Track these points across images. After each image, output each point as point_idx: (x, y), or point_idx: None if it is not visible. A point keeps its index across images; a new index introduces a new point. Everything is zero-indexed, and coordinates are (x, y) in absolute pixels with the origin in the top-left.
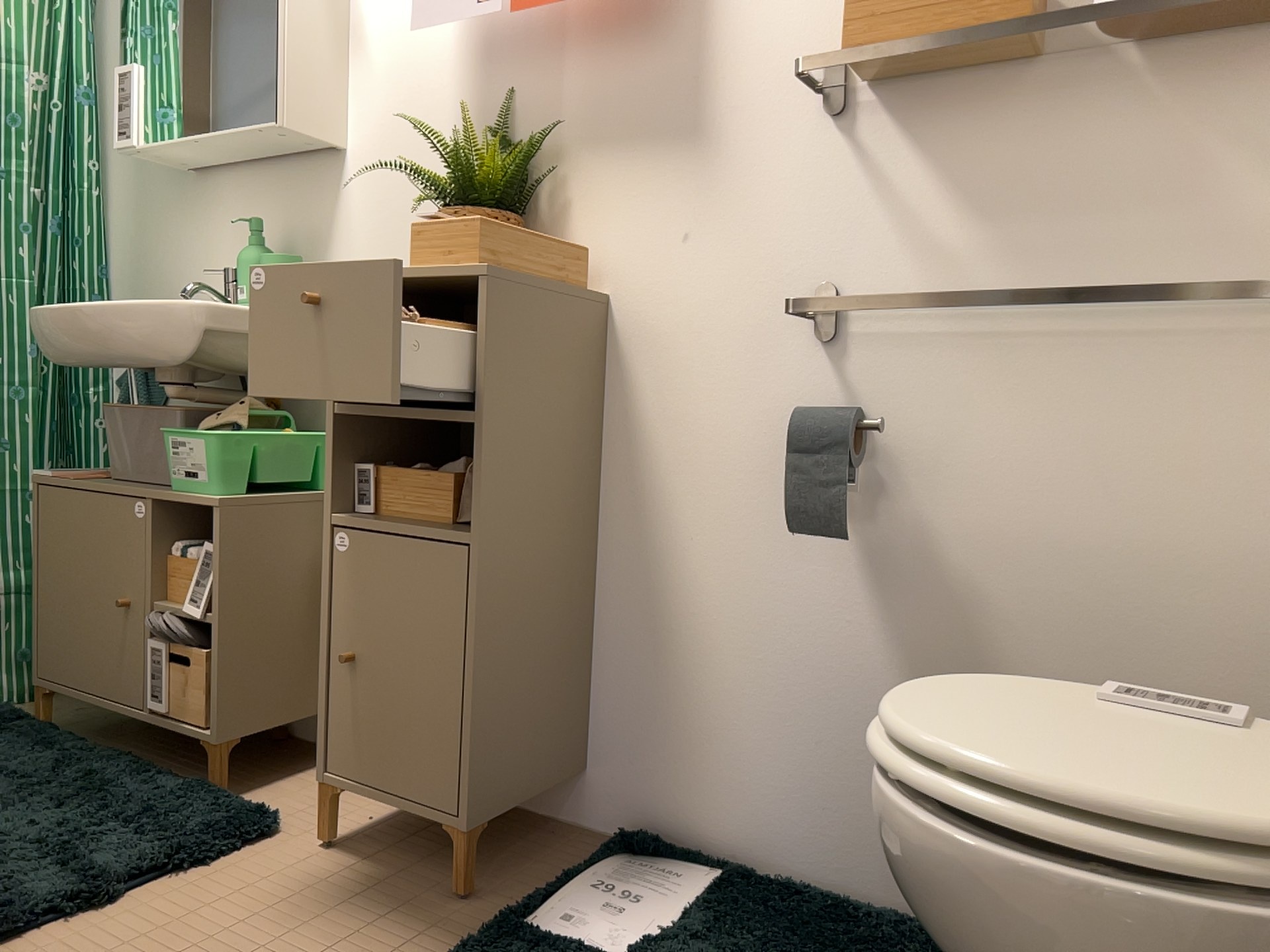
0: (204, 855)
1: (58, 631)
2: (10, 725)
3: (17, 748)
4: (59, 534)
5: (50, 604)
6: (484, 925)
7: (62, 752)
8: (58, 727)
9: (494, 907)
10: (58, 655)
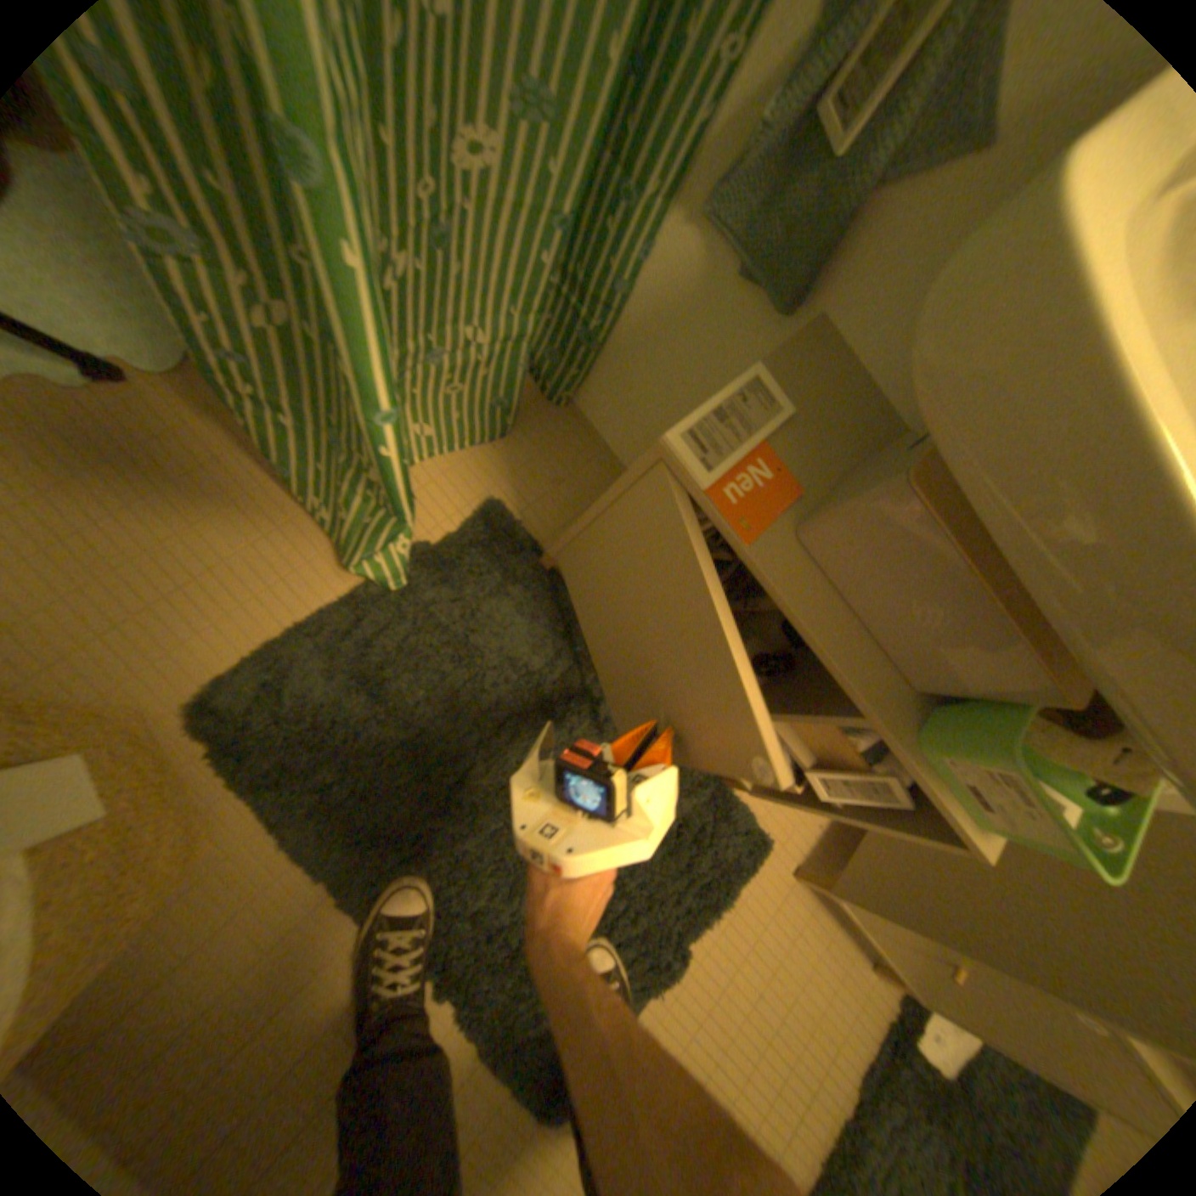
0: (737, 911)
1: (608, 576)
2: (523, 580)
3: (547, 651)
4: (668, 539)
5: (607, 552)
6: (892, 1012)
7: (592, 674)
8: (567, 587)
9: (897, 987)
10: (598, 583)
